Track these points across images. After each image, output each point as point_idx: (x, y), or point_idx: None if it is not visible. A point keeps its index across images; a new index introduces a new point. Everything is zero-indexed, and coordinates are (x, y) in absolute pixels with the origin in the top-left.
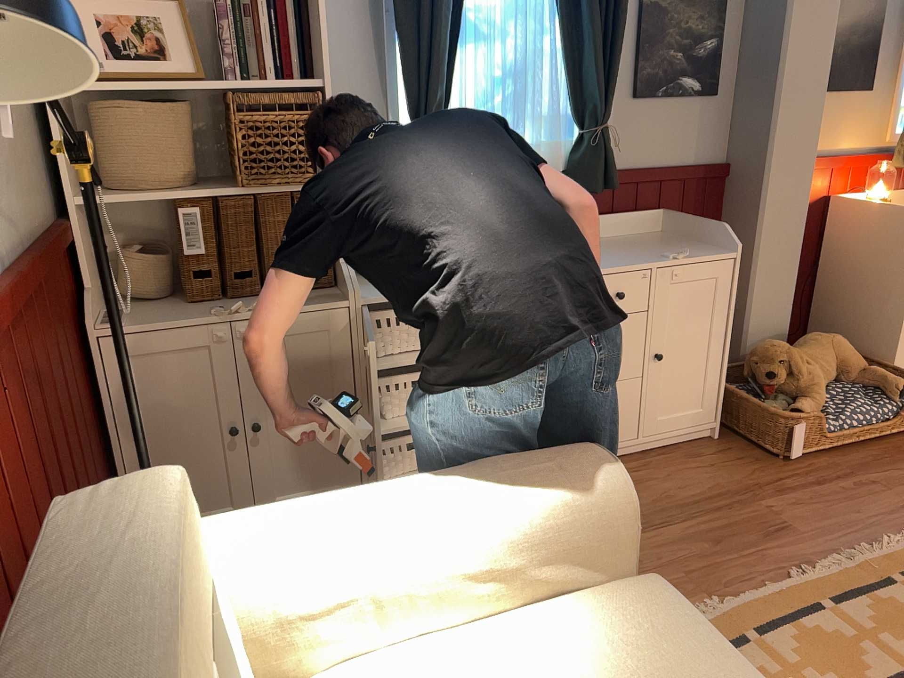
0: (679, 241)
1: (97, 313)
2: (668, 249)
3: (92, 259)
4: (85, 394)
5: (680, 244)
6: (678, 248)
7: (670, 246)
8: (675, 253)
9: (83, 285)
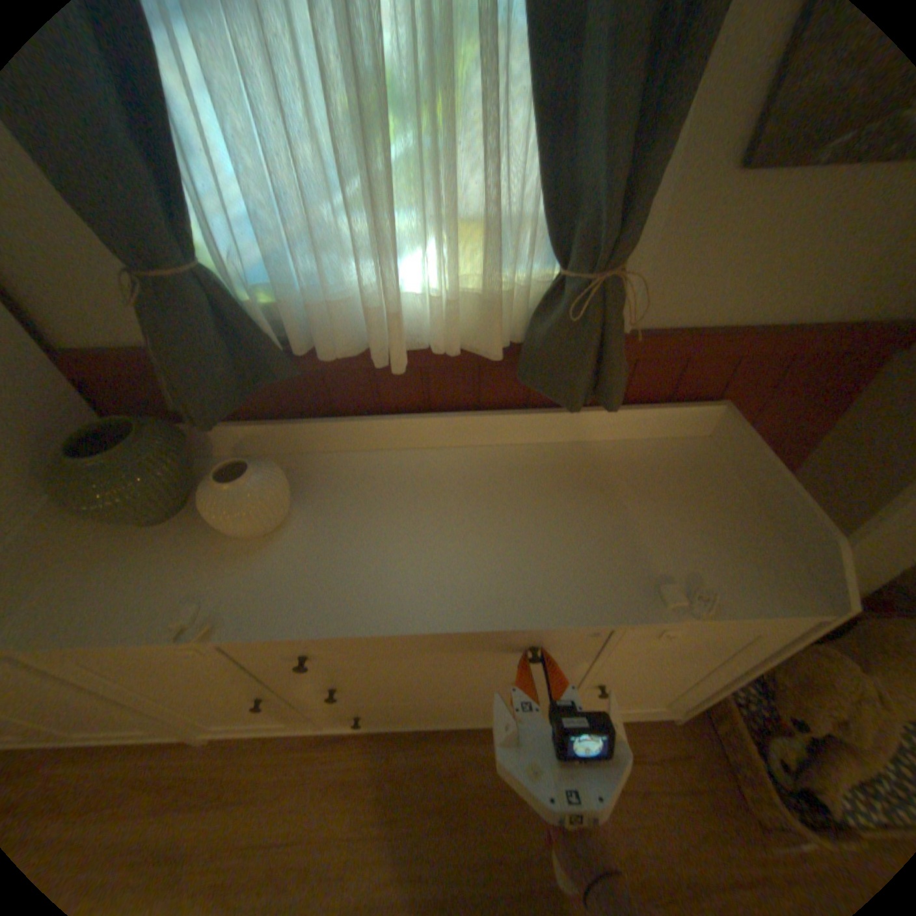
0: (727, 494)
1: None
2: (685, 540)
3: None
4: None
5: (723, 515)
6: (711, 538)
7: (698, 517)
8: (685, 594)
9: None
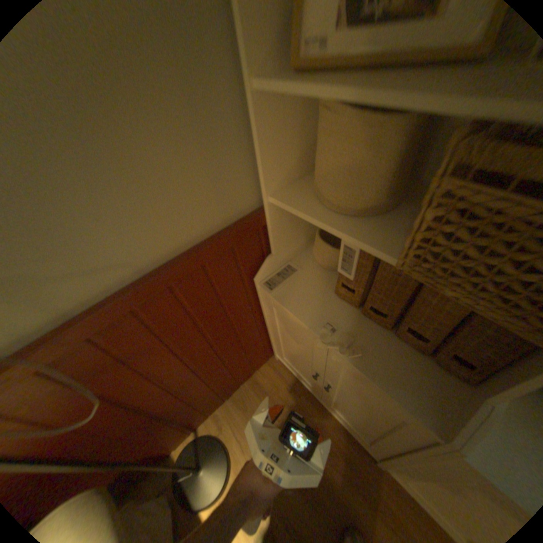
0: None
1: (280, 267)
2: None
3: (297, 227)
4: (251, 309)
5: None
6: None
7: None
8: None
9: (275, 249)
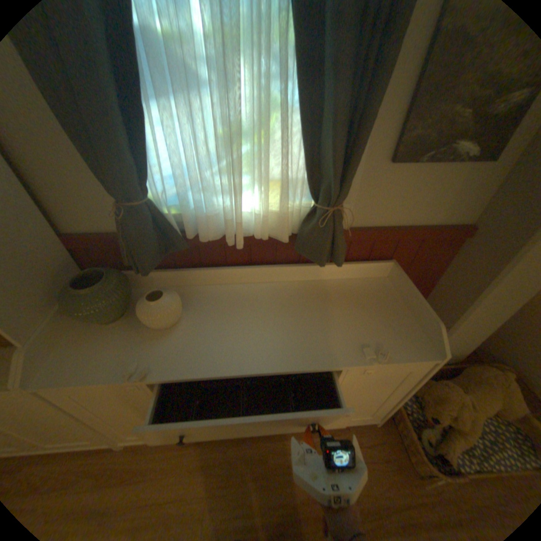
0: (394, 305)
1: None
2: (375, 327)
3: None
4: None
5: (392, 315)
6: (387, 326)
7: (381, 316)
8: (374, 352)
9: None
